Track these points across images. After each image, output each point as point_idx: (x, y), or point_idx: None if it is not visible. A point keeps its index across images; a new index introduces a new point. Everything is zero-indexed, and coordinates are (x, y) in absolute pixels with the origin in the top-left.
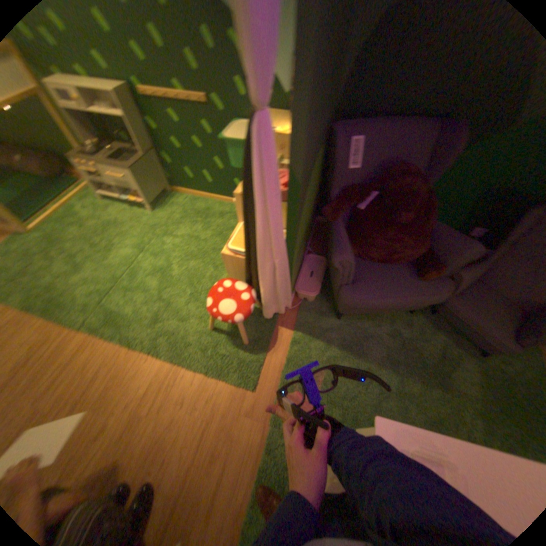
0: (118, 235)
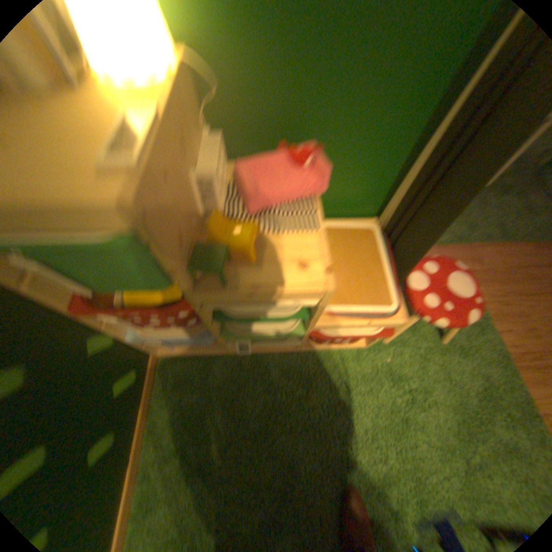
0: None
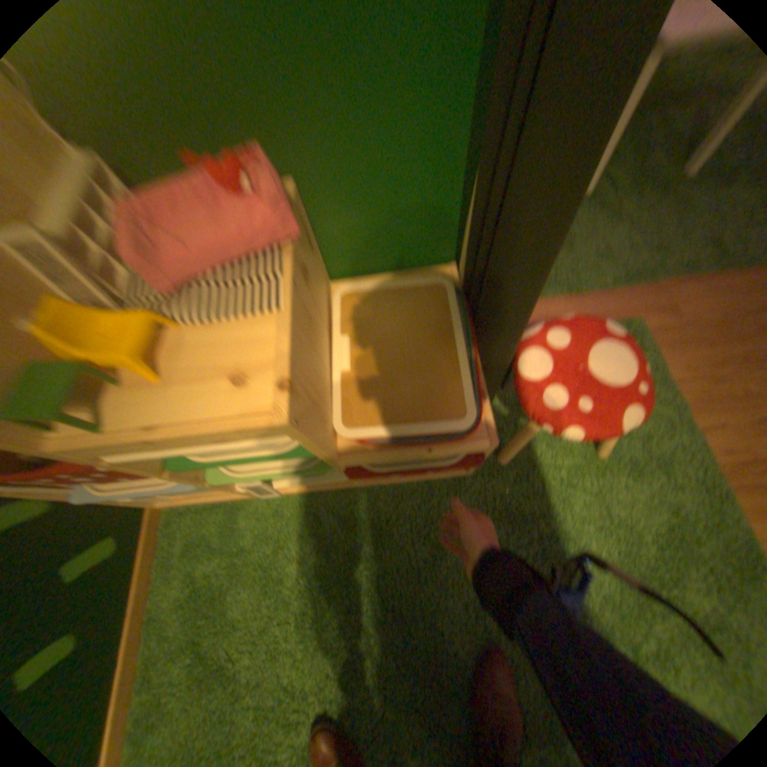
0: None
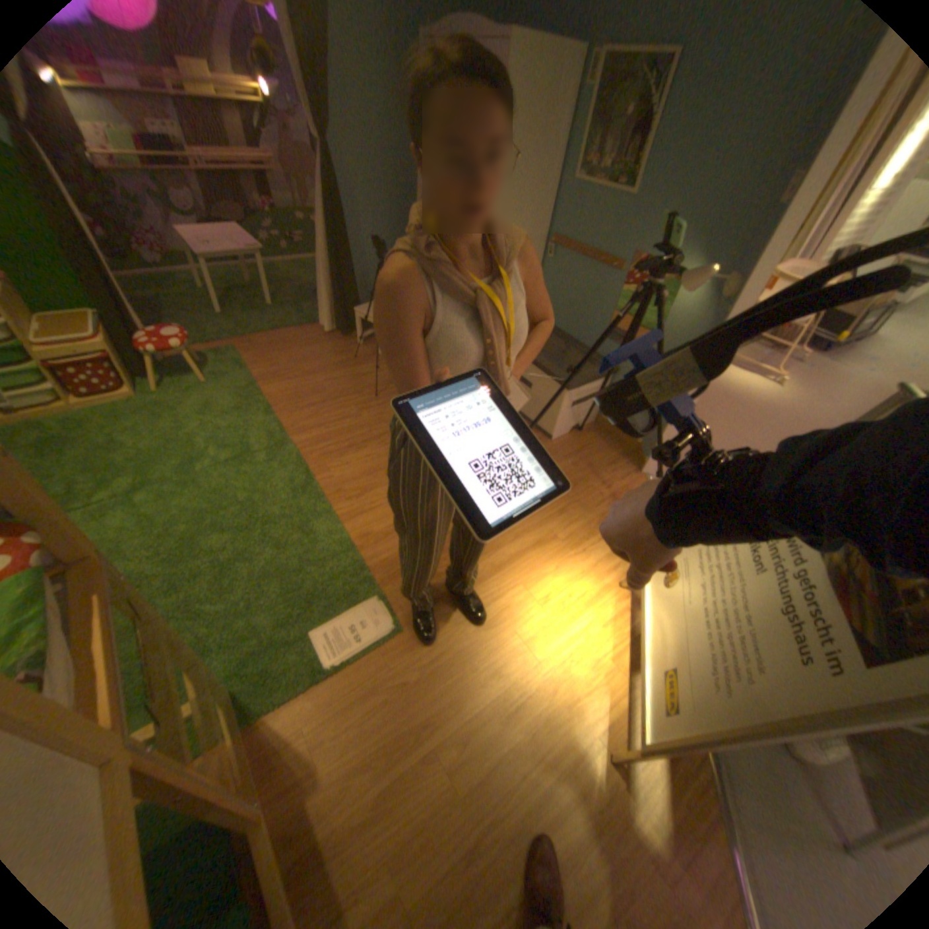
0: (109, 554)
